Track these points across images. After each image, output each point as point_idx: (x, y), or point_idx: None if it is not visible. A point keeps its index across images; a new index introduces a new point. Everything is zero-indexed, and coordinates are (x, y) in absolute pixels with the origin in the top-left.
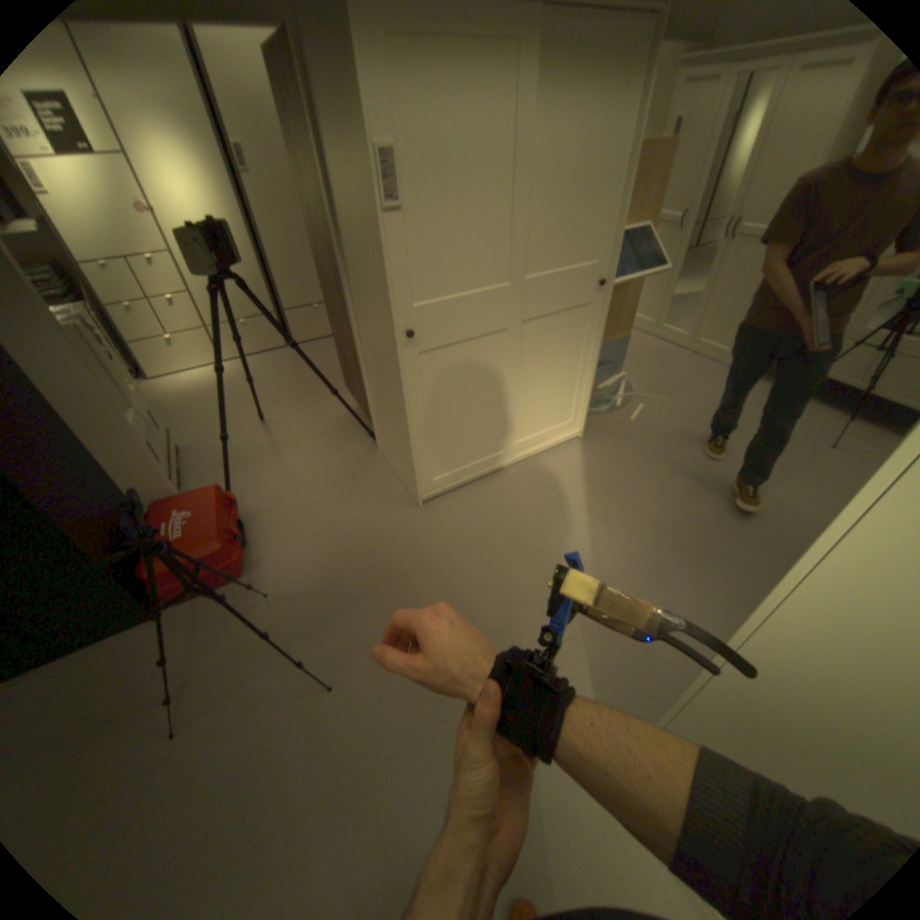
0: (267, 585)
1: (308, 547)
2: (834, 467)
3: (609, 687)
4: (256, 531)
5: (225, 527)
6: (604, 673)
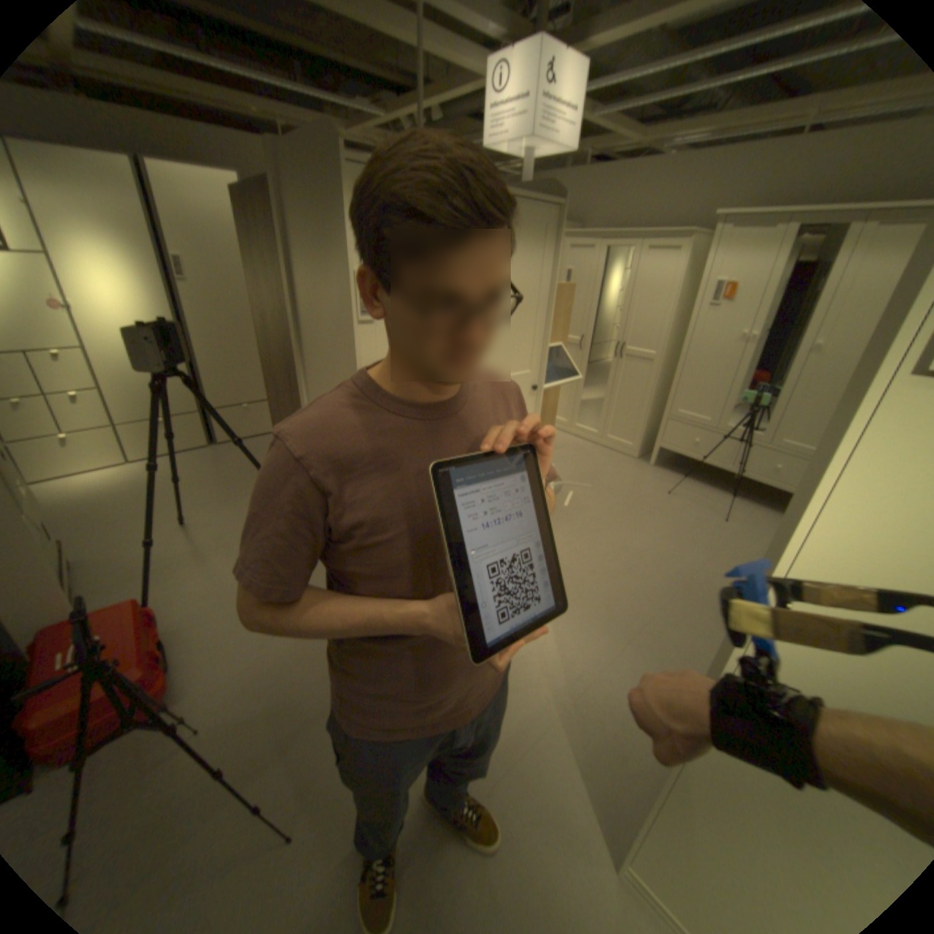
0: (196, 719)
1: (247, 665)
2: (731, 537)
3: (596, 773)
4: (179, 653)
5: (144, 650)
6: (589, 758)
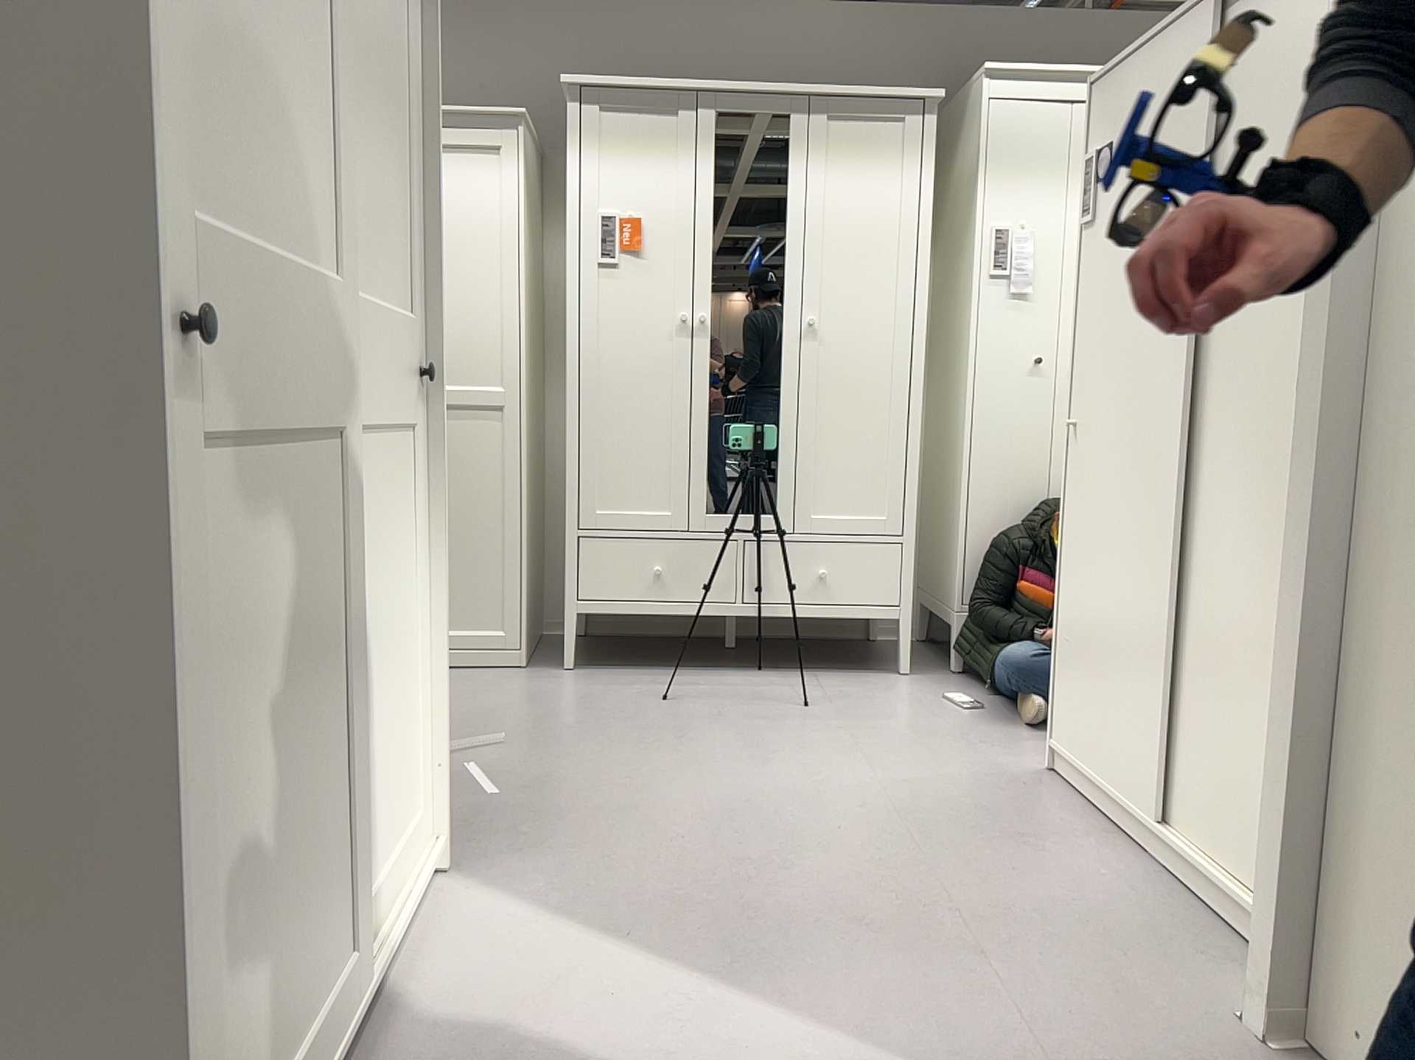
0: None
1: None
2: (844, 724)
3: None
4: None
5: None
6: None
